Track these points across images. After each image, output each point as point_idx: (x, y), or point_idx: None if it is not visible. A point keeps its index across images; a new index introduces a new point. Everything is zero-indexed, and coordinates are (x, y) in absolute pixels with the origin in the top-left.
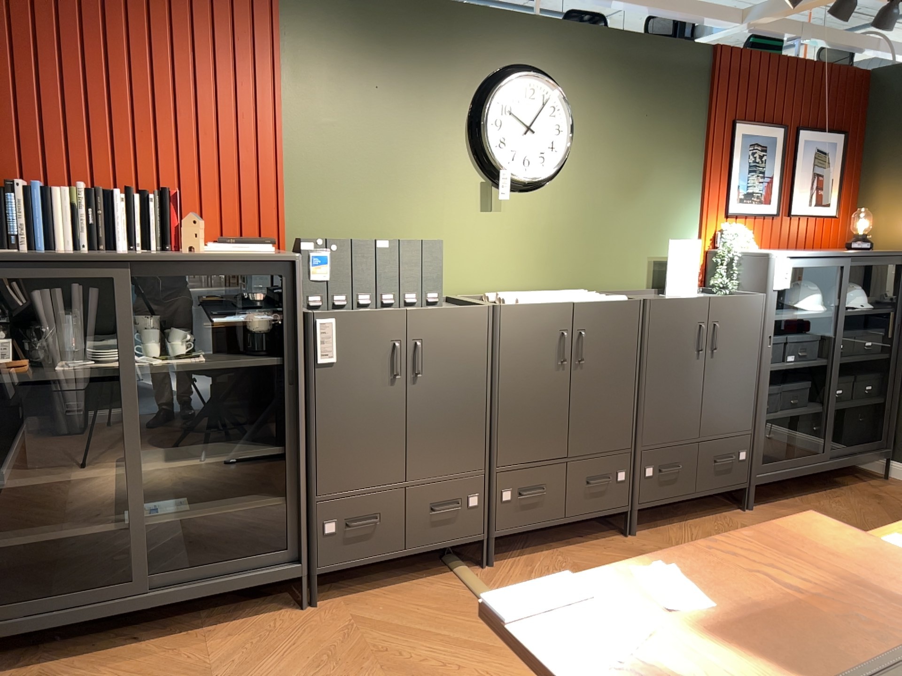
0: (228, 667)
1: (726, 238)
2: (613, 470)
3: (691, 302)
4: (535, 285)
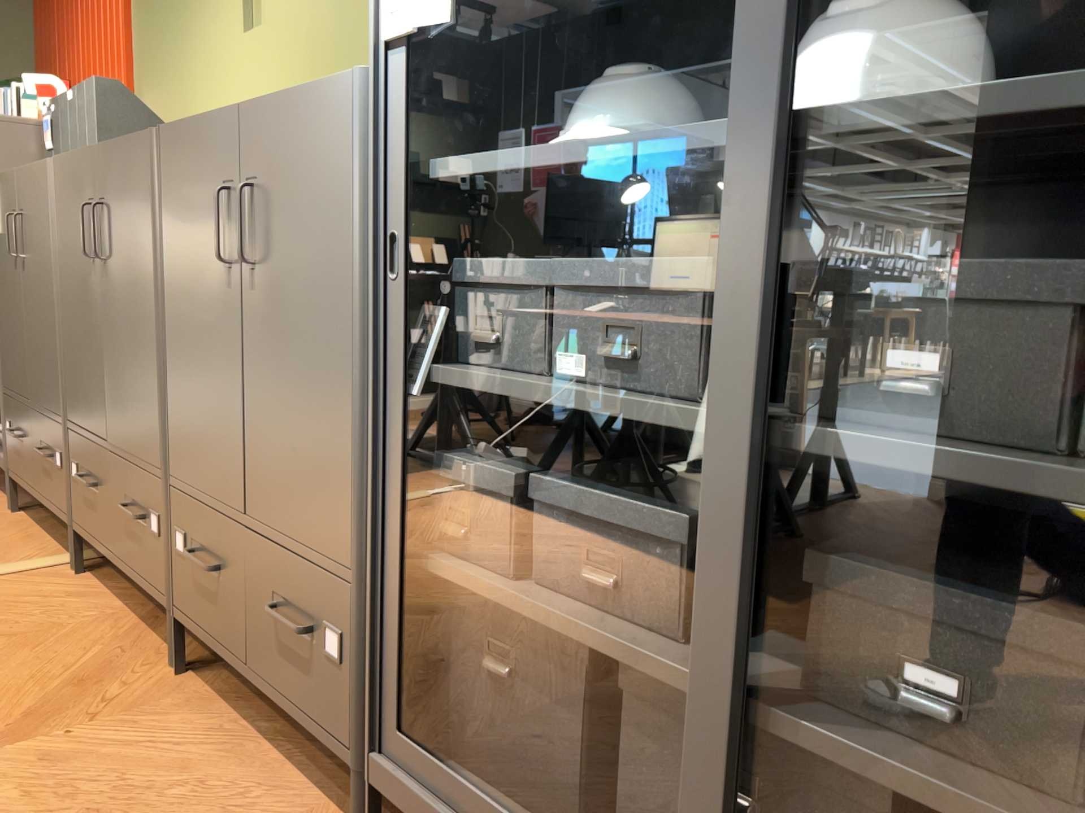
0: None
1: None
2: (146, 502)
3: (209, 124)
4: None
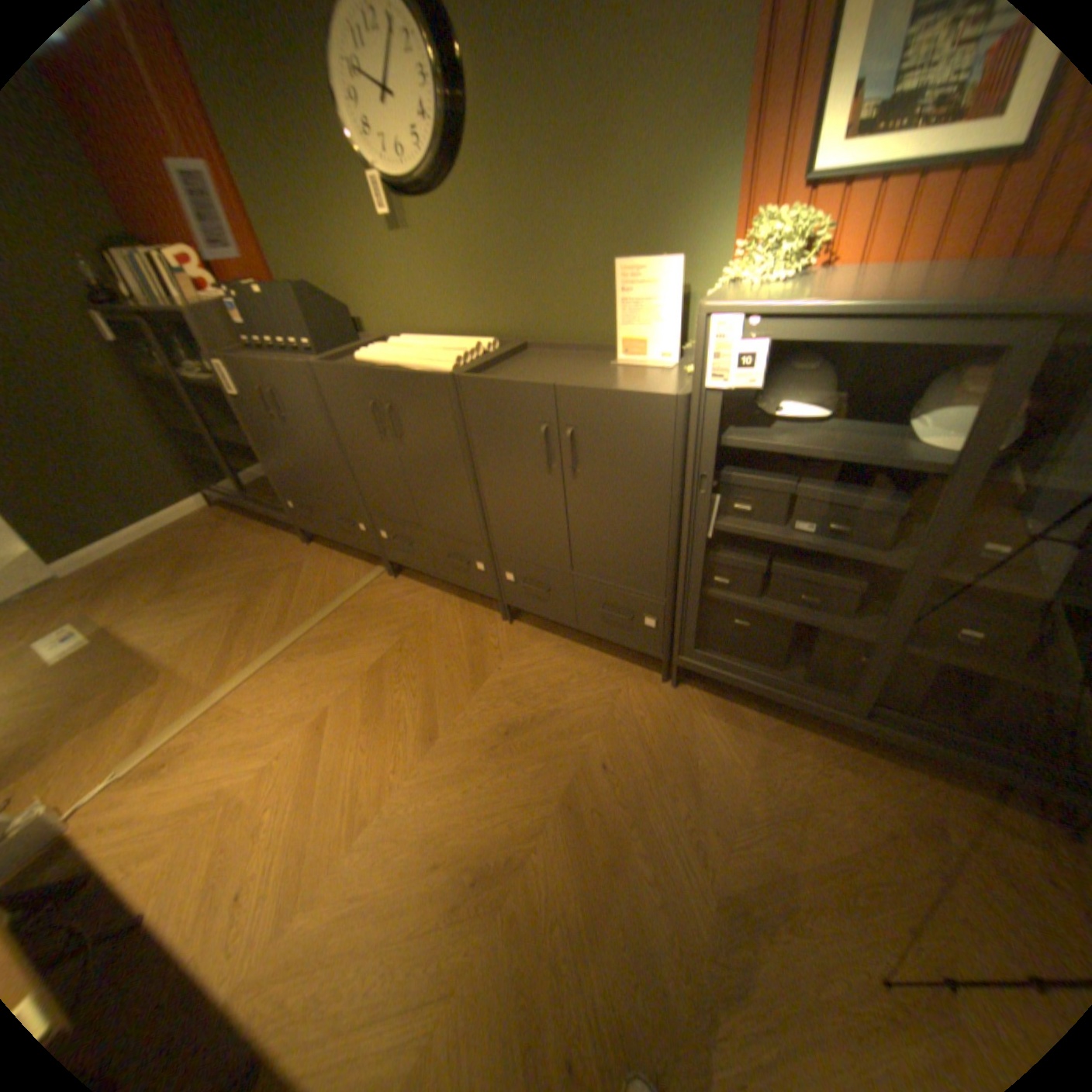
0: (242, 554)
1: (747, 247)
2: (470, 557)
3: (521, 388)
4: (468, 328)
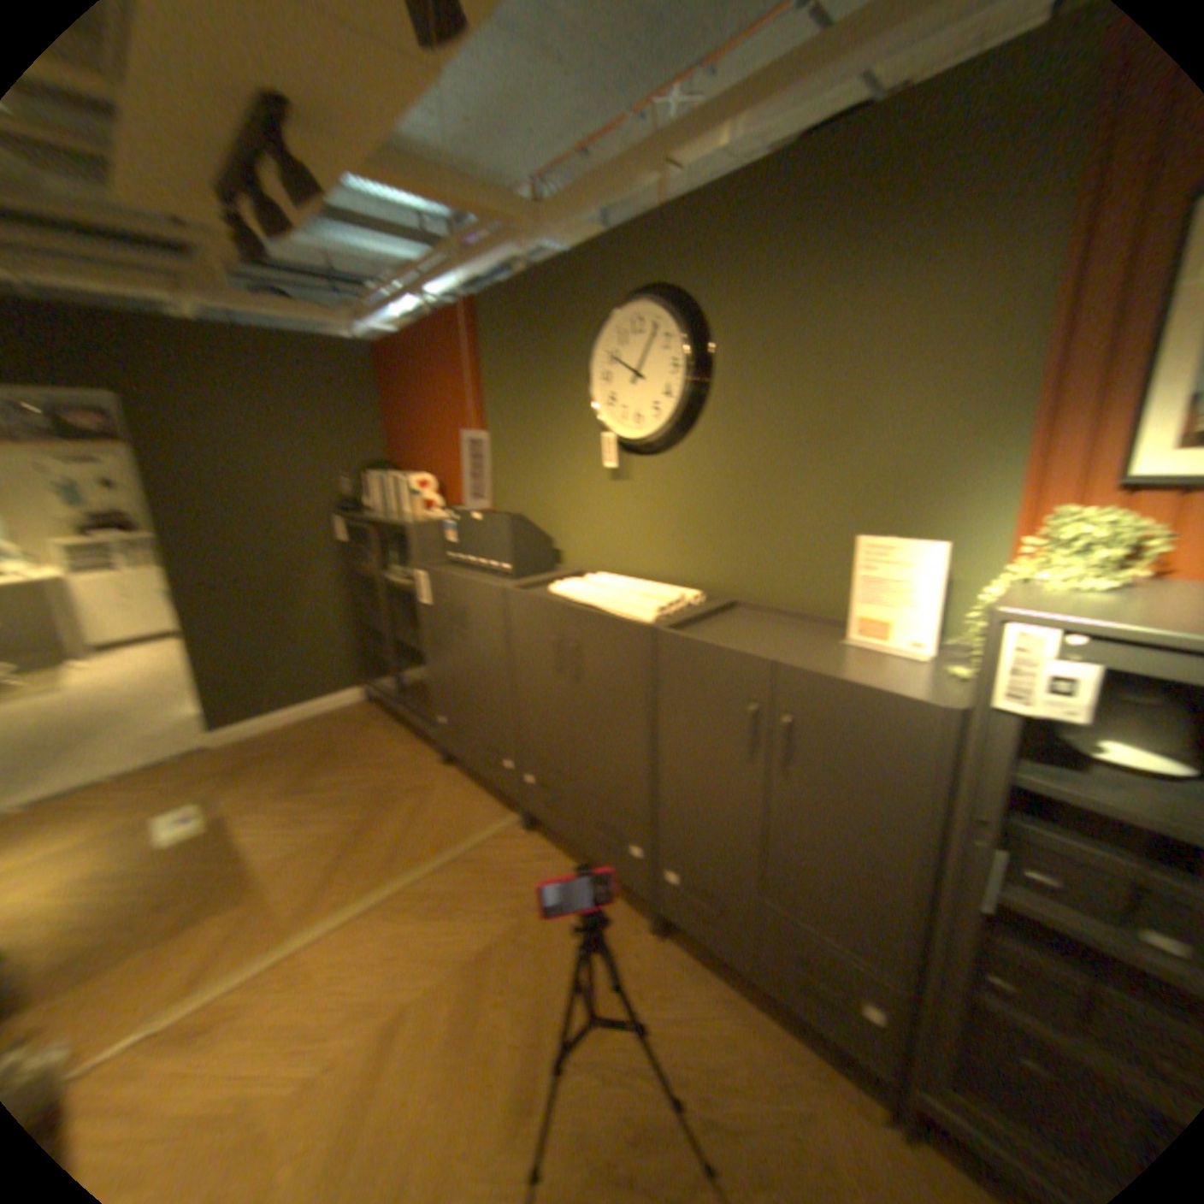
0: (374, 761)
1: (1041, 542)
2: (624, 835)
3: (730, 655)
4: (669, 575)
